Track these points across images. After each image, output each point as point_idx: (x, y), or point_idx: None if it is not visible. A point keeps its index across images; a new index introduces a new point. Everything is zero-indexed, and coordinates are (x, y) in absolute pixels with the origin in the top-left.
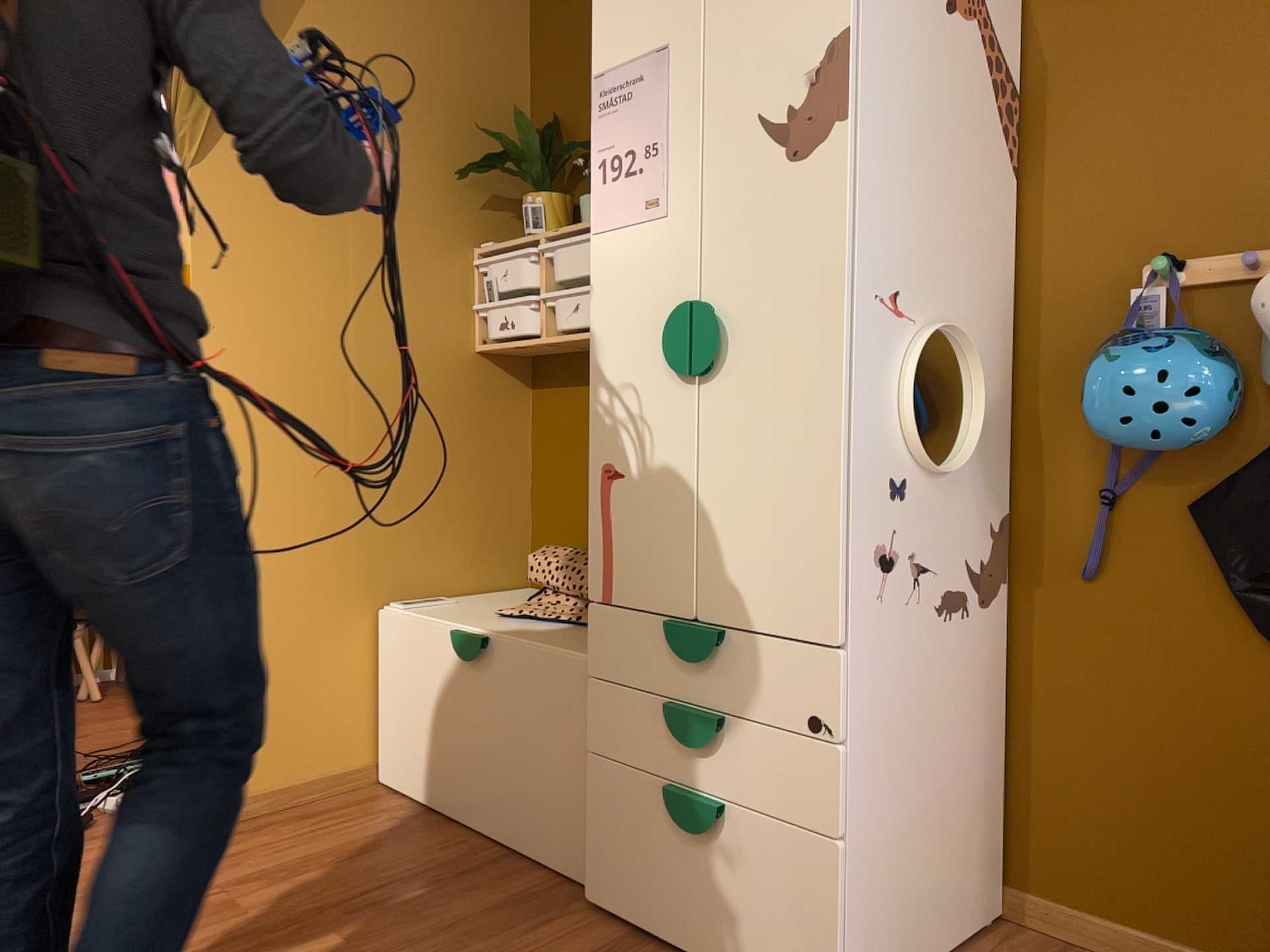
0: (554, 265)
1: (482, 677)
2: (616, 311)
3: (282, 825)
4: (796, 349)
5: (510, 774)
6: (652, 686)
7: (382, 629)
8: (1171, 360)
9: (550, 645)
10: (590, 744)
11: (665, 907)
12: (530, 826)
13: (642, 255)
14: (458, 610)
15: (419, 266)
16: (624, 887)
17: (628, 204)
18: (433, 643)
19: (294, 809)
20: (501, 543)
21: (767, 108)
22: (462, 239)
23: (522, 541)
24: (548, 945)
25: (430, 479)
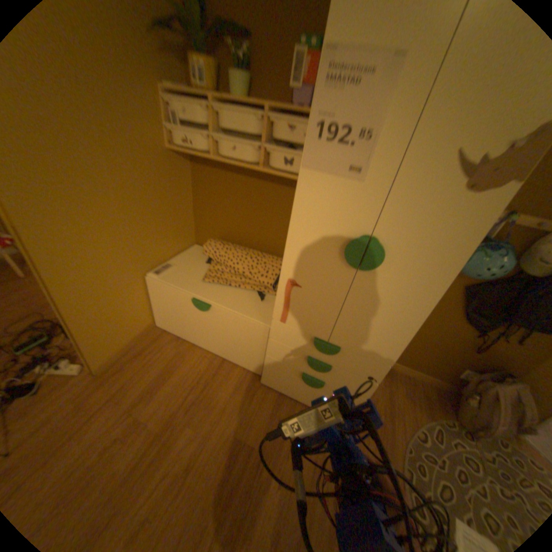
0: (215, 112)
1: (209, 315)
2: (312, 217)
3: (132, 362)
4: (420, 277)
5: (224, 342)
6: (301, 349)
7: (150, 284)
8: (506, 260)
9: (242, 312)
10: (267, 351)
11: (294, 392)
12: (233, 355)
13: (338, 196)
14: (183, 275)
15: (130, 98)
16: (278, 384)
17: (335, 161)
18: (181, 297)
19: (131, 350)
20: (185, 231)
21: (468, 146)
22: (150, 75)
23: (192, 227)
24: (259, 407)
25: (156, 216)
